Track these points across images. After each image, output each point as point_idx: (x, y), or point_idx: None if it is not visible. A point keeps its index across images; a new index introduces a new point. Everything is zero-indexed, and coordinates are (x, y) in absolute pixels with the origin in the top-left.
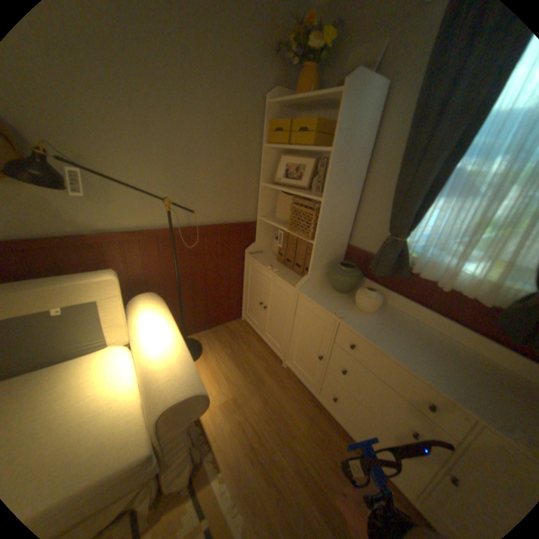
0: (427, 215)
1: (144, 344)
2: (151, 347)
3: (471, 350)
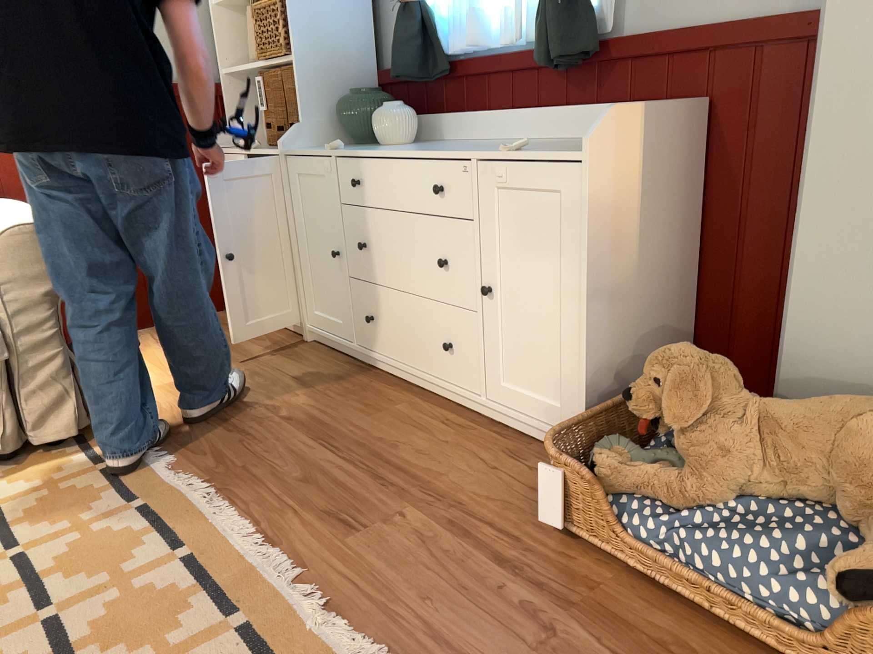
0: None
1: None
2: None
3: (539, 140)
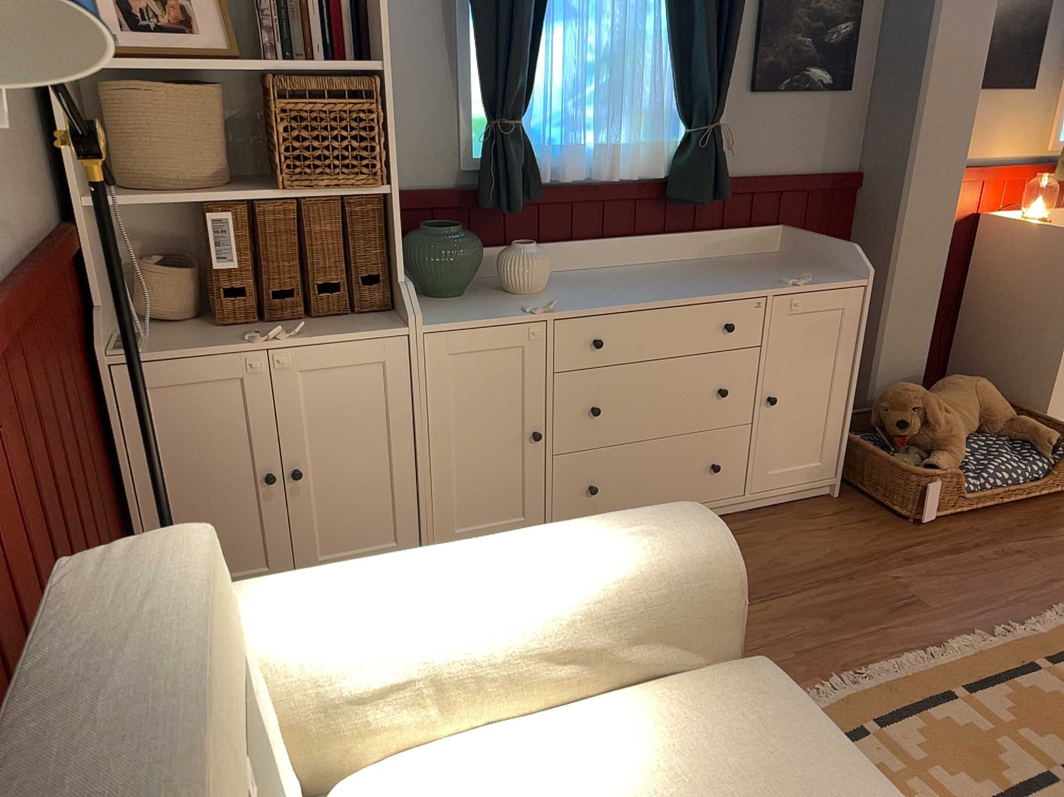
0: (537, 64)
1: (481, 598)
2: (509, 576)
3: (652, 263)
